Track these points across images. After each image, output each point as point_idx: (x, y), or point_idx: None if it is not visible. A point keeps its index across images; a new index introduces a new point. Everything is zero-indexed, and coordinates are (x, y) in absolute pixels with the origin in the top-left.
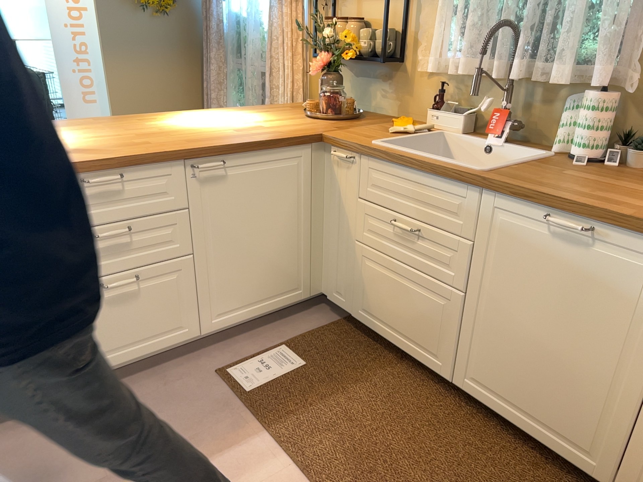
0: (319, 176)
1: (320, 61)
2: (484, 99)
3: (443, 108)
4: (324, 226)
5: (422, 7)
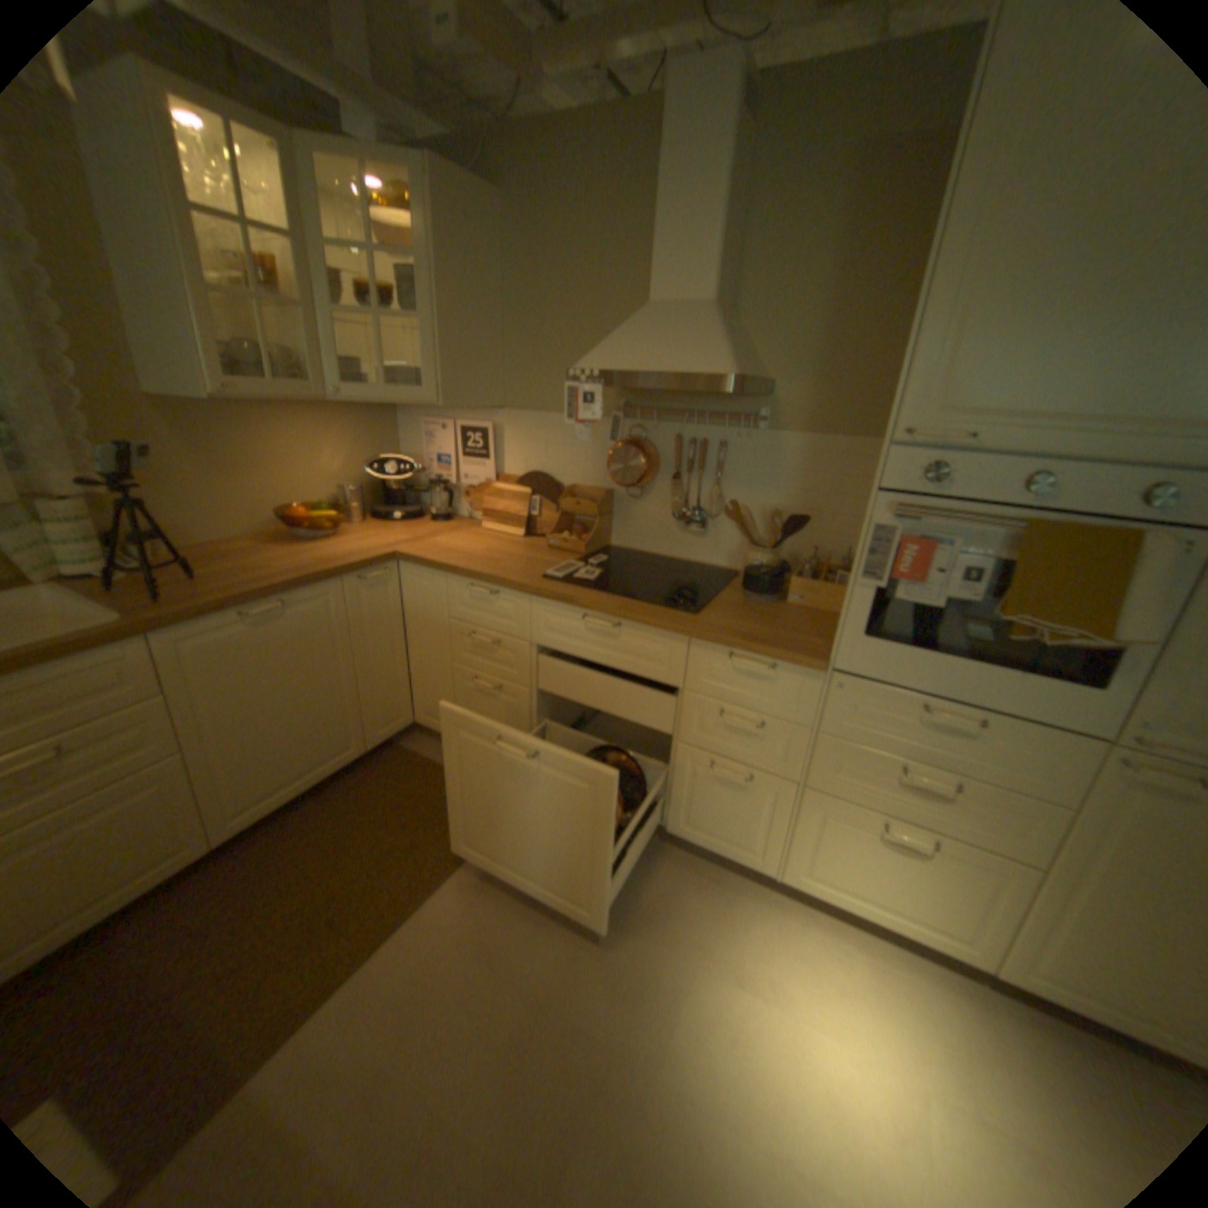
0: None
1: None
2: None
3: None
4: None
5: None
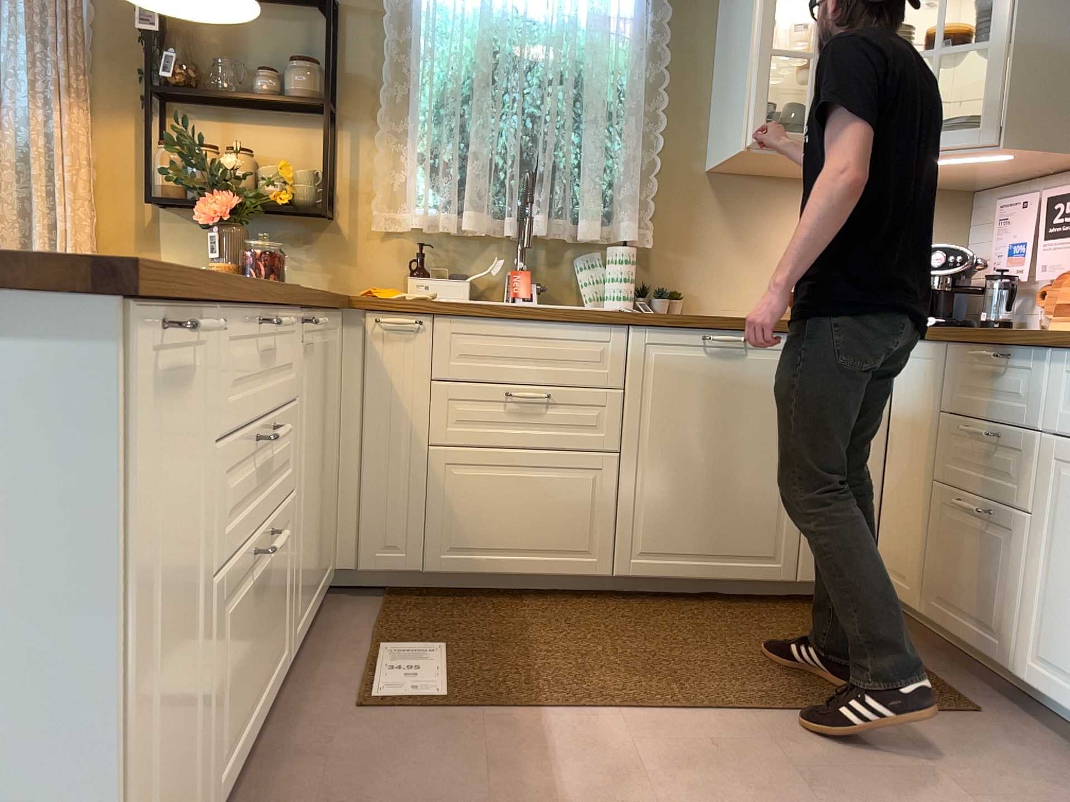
0: (339, 366)
1: (227, 202)
2: (497, 257)
3: (431, 274)
4: (343, 448)
5: (364, 148)
